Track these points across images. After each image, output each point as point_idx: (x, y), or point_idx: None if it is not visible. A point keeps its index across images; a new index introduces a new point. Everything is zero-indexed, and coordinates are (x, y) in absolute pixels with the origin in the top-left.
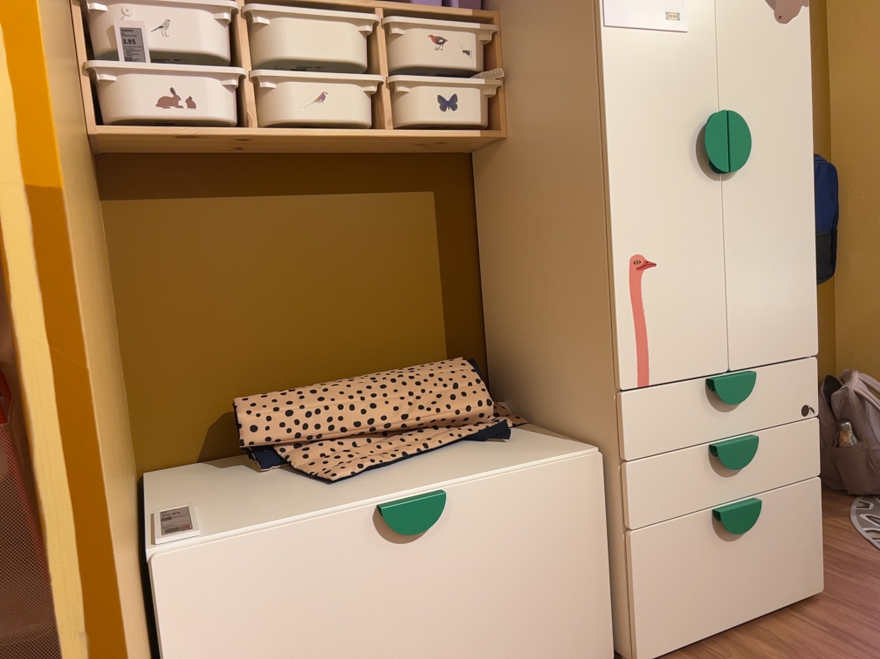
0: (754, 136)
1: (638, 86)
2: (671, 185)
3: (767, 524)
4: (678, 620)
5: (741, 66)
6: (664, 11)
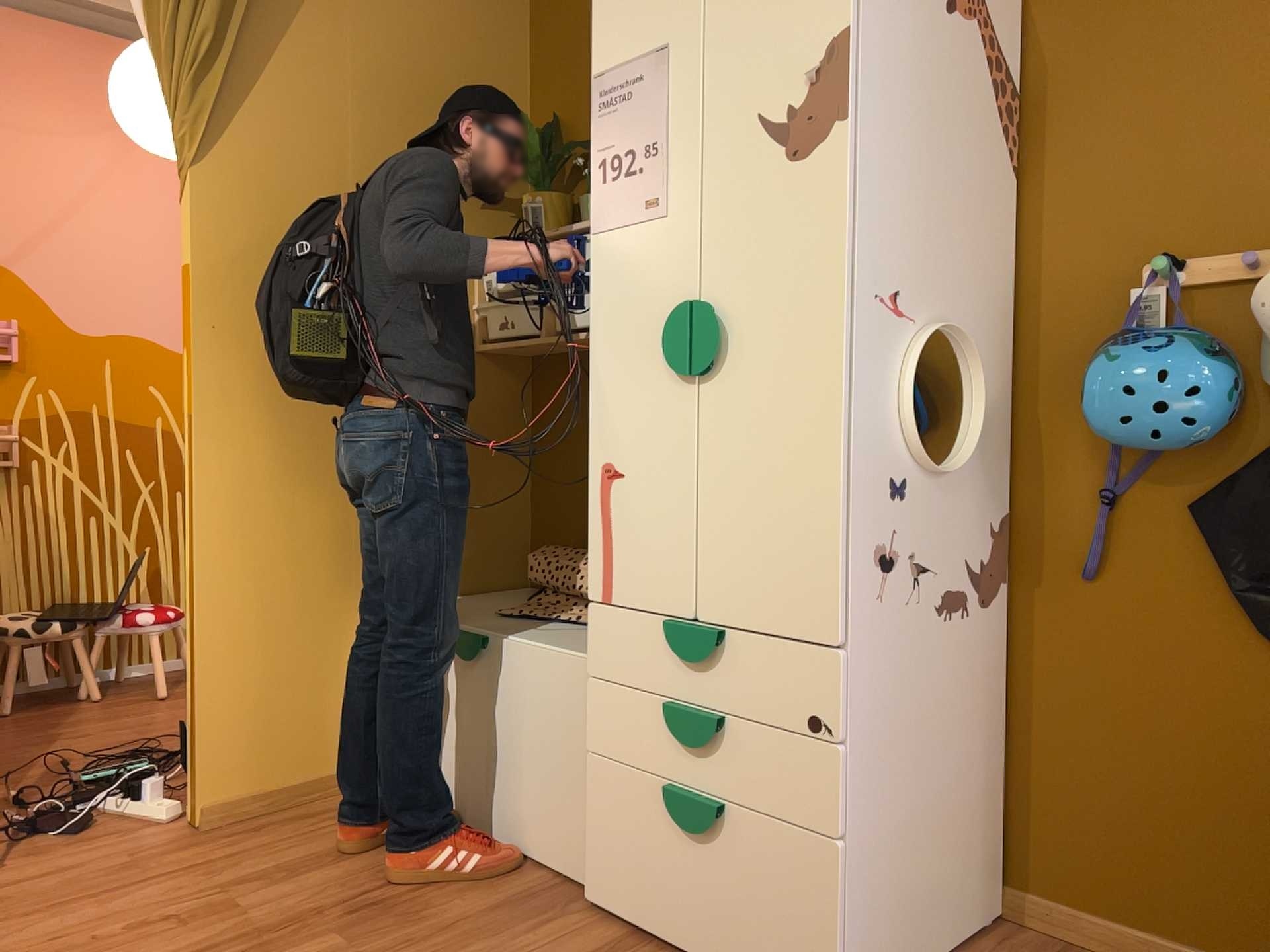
0: (746, 323)
1: (616, 285)
2: (641, 389)
3: (741, 855)
4: (623, 887)
5: (731, 236)
6: (642, 200)
